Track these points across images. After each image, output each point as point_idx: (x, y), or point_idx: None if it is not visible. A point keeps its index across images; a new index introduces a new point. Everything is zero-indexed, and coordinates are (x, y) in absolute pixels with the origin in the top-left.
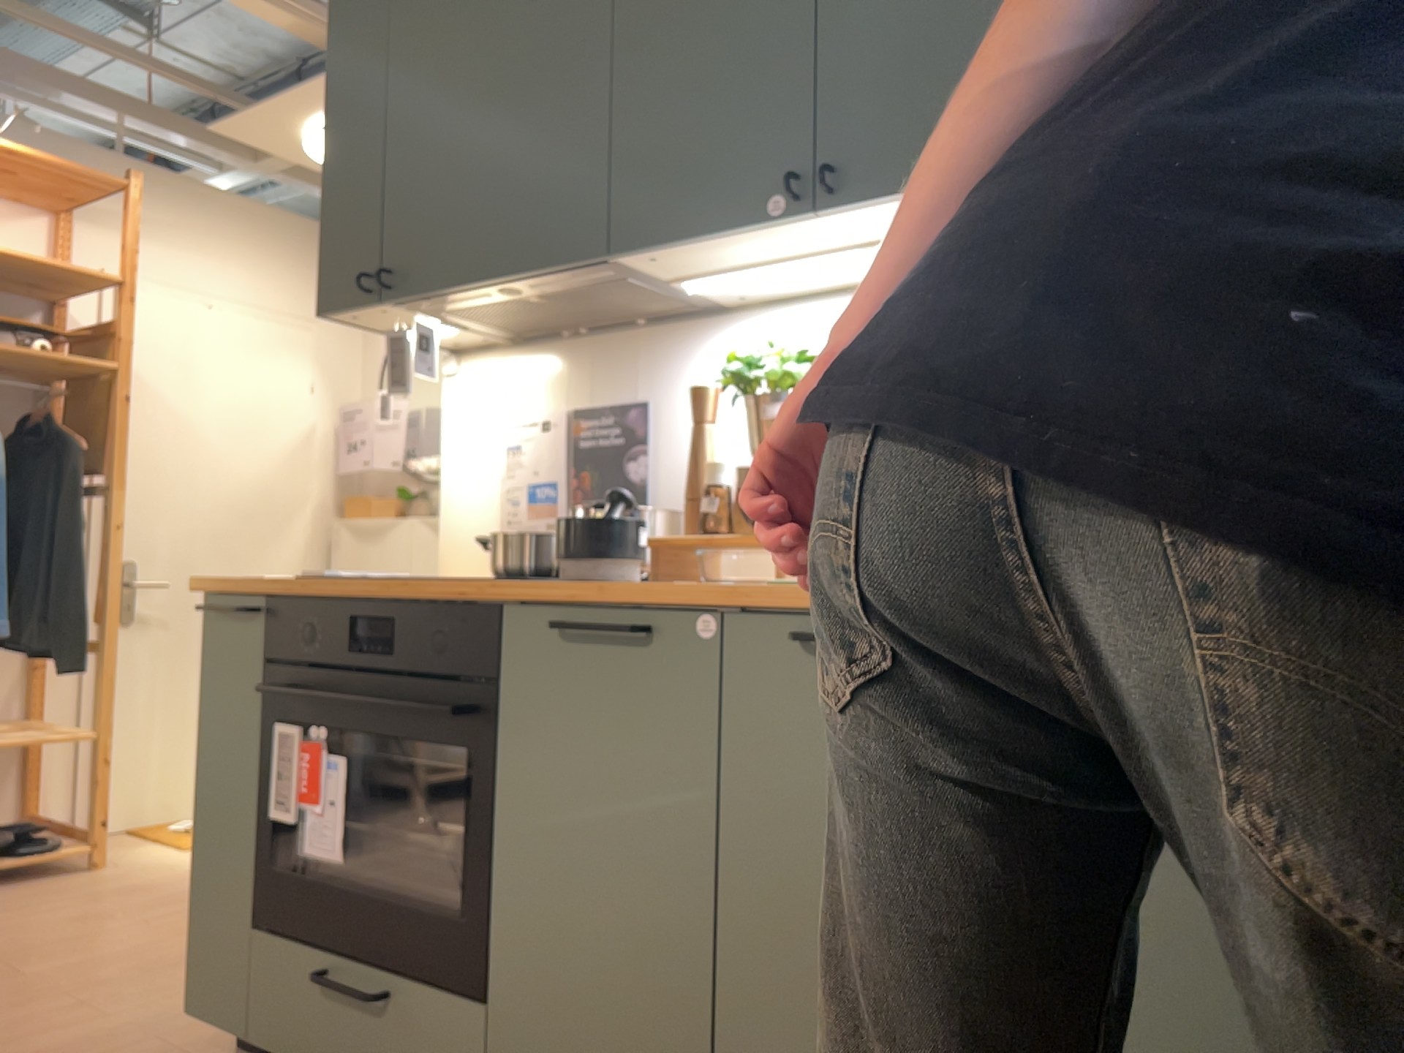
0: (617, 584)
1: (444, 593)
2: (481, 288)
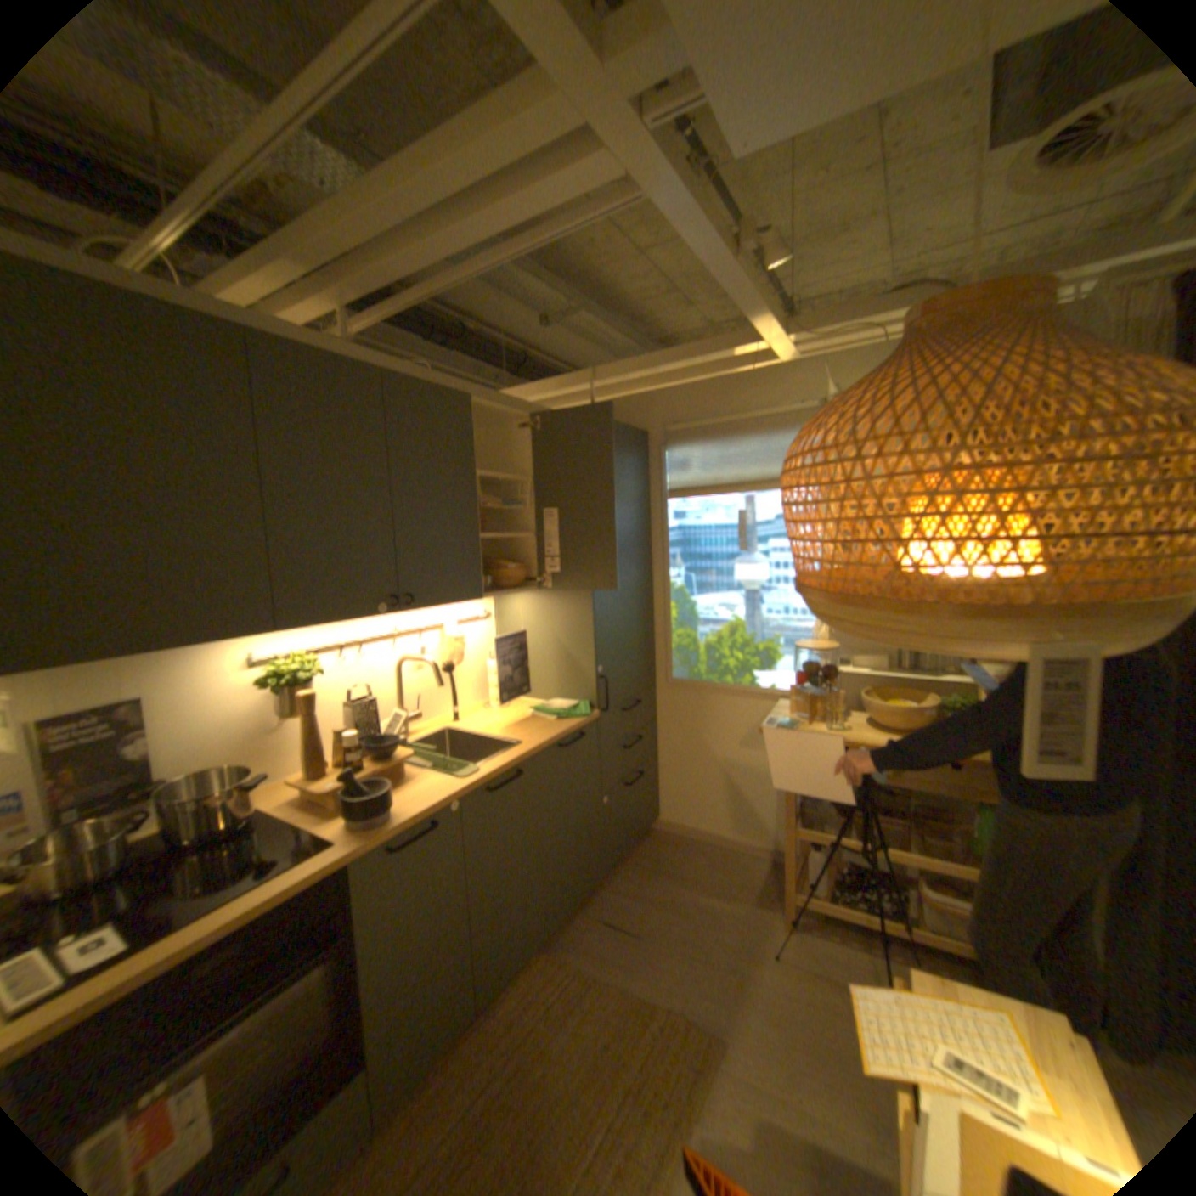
0: (392, 814)
1: (291, 887)
2: (112, 658)
